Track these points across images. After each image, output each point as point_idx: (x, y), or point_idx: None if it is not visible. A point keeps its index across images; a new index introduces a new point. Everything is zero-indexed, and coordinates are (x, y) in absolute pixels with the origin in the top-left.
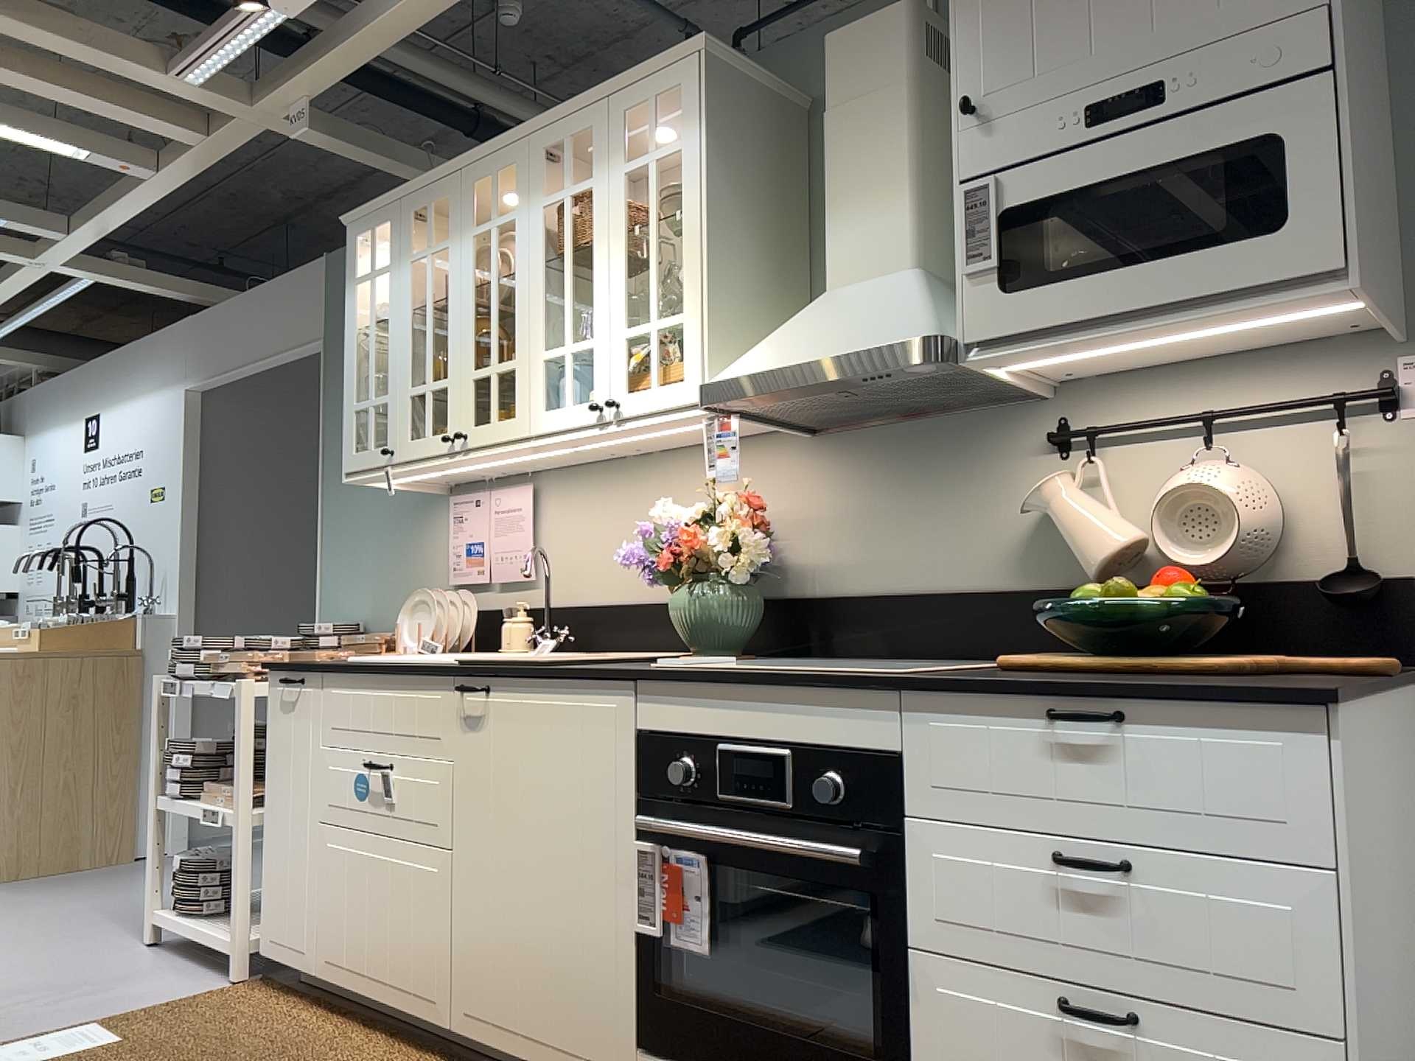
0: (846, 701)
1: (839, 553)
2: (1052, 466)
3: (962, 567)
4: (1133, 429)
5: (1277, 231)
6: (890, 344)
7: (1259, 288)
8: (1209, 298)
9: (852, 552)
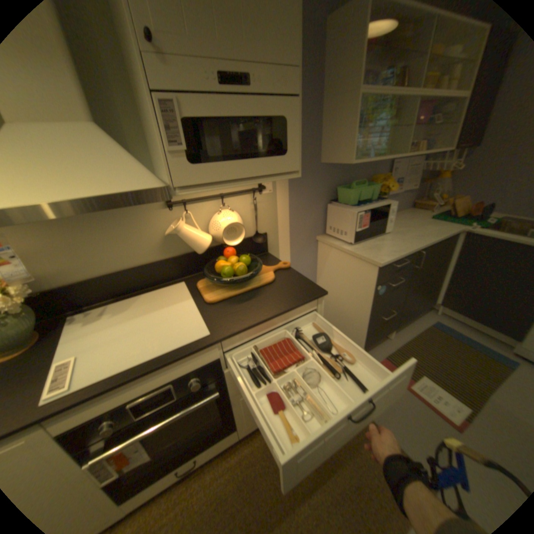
0: (193, 355)
1: (61, 265)
2: (166, 213)
3: (136, 256)
4: (197, 199)
5: (285, 155)
6: (140, 191)
7: (277, 173)
8: (264, 174)
9: (70, 263)
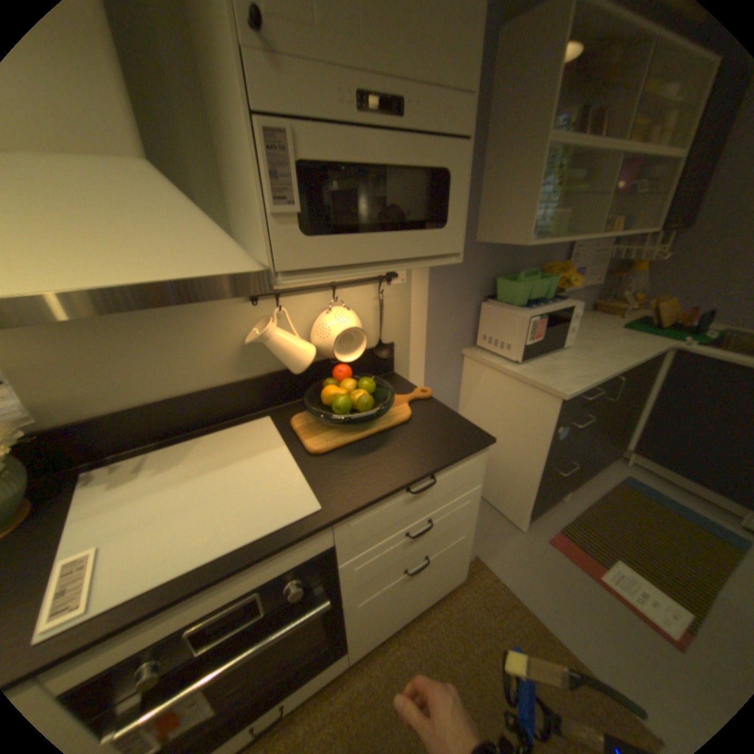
0: (294, 546)
1: (74, 389)
2: (248, 310)
3: (197, 377)
4: (297, 290)
5: (444, 228)
6: (223, 276)
7: (429, 254)
8: (411, 256)
9: (89, 386)
